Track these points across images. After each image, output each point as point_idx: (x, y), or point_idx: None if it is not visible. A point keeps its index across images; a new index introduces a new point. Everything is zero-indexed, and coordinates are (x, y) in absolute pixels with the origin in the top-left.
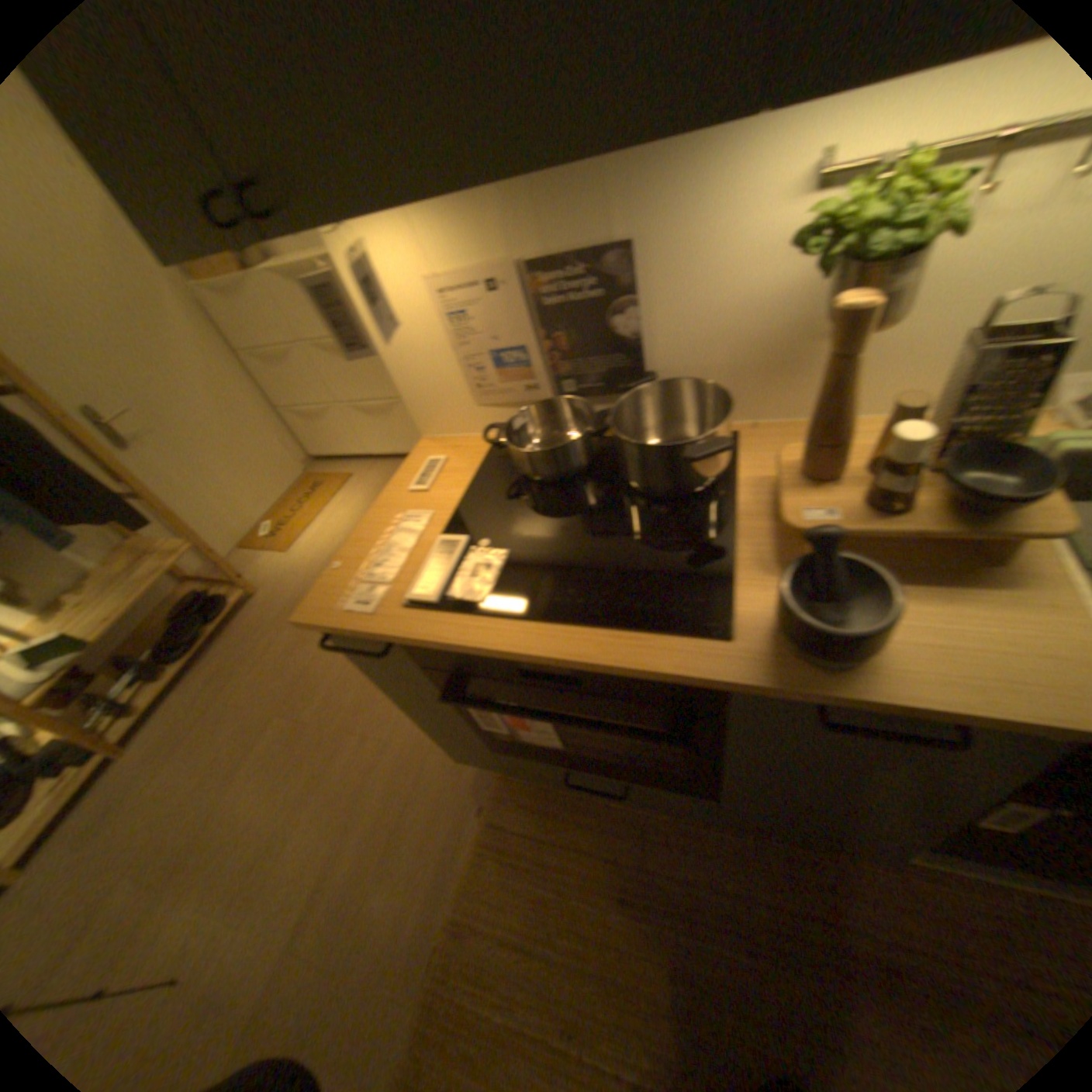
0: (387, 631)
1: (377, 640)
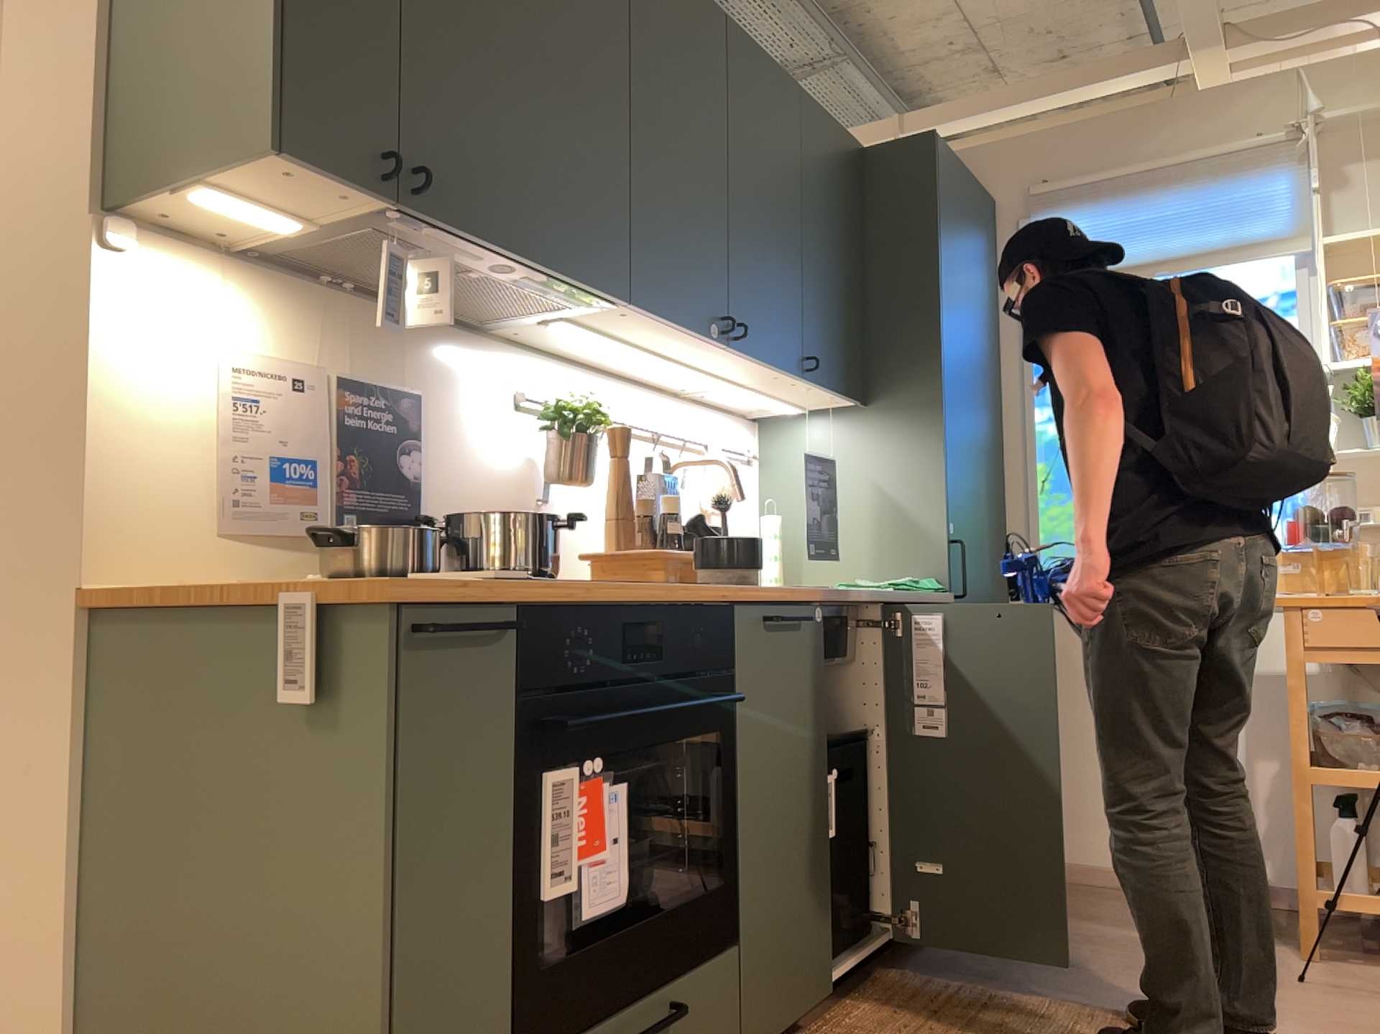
0: (509, 595)
1: (520, 591)
